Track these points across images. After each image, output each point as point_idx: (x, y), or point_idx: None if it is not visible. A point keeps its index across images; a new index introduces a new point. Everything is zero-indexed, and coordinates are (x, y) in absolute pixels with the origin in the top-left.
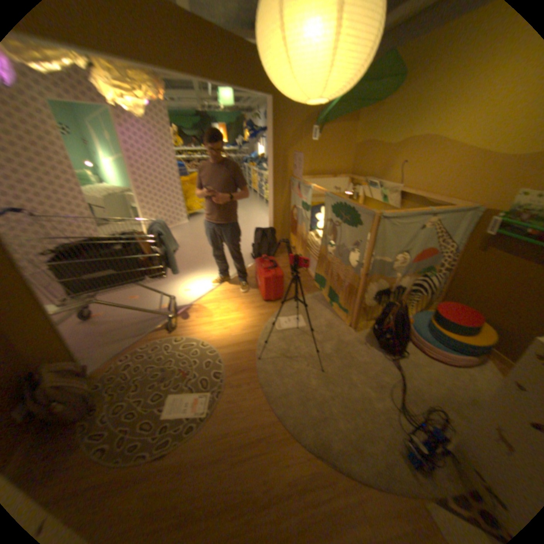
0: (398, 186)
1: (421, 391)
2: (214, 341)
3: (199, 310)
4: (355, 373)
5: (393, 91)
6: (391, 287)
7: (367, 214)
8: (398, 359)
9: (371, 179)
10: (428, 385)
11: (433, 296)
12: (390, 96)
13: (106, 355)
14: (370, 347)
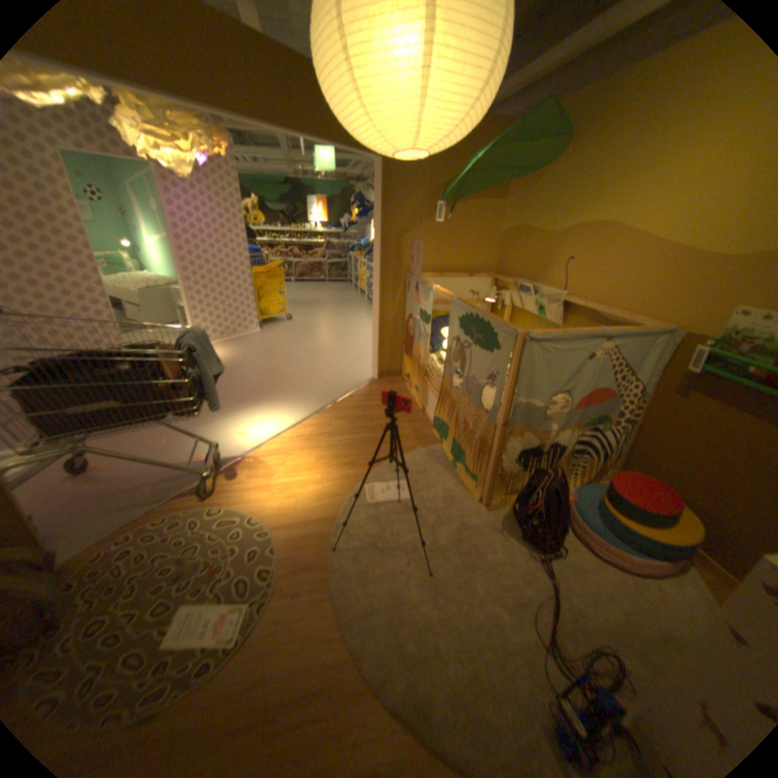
0: (560, 293)
1: (582, 614)
2: (268, 515)
3: (253, 464)
4: (481, 580)
5: (555, 158)
6: (543, 444)
7: (506, 332)
8: (549, 559)
9: (522, 281)
10: (594, 605)
11: (607, 460)
12: (551, 164)
13: (96, 531)
14: (507, 537)
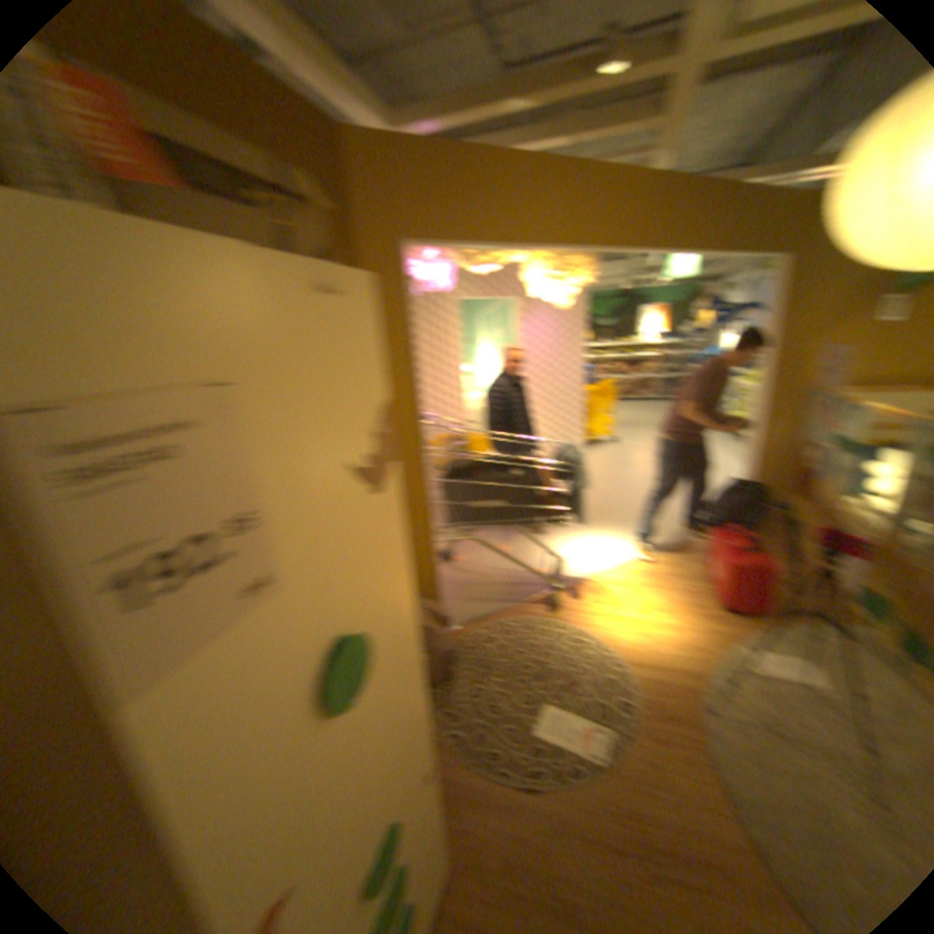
0: None
1: None
2: (623, 649)
3: (598, 590)
4: None
5: None
6: None
7: None
8: None
9: None
10: None
11: None
12: None
13: (468, 614)
14: None
